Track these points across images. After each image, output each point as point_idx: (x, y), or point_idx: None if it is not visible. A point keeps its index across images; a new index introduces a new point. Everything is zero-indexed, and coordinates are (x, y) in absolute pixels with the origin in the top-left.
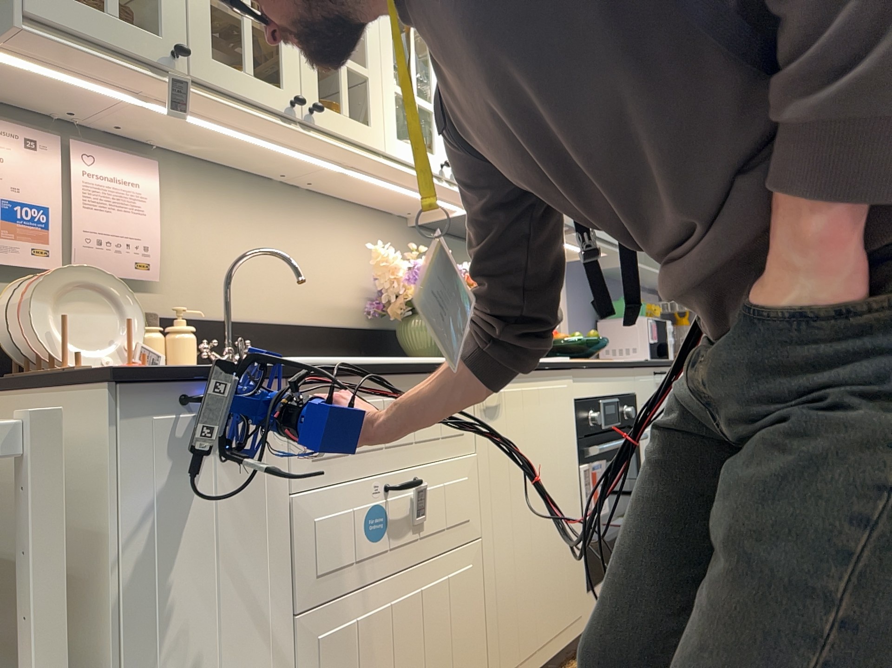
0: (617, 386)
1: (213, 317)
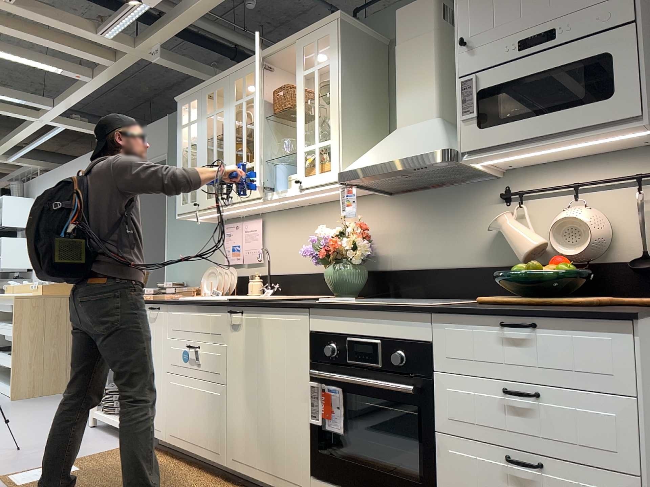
0: (382, 330)
1: (280, 273)
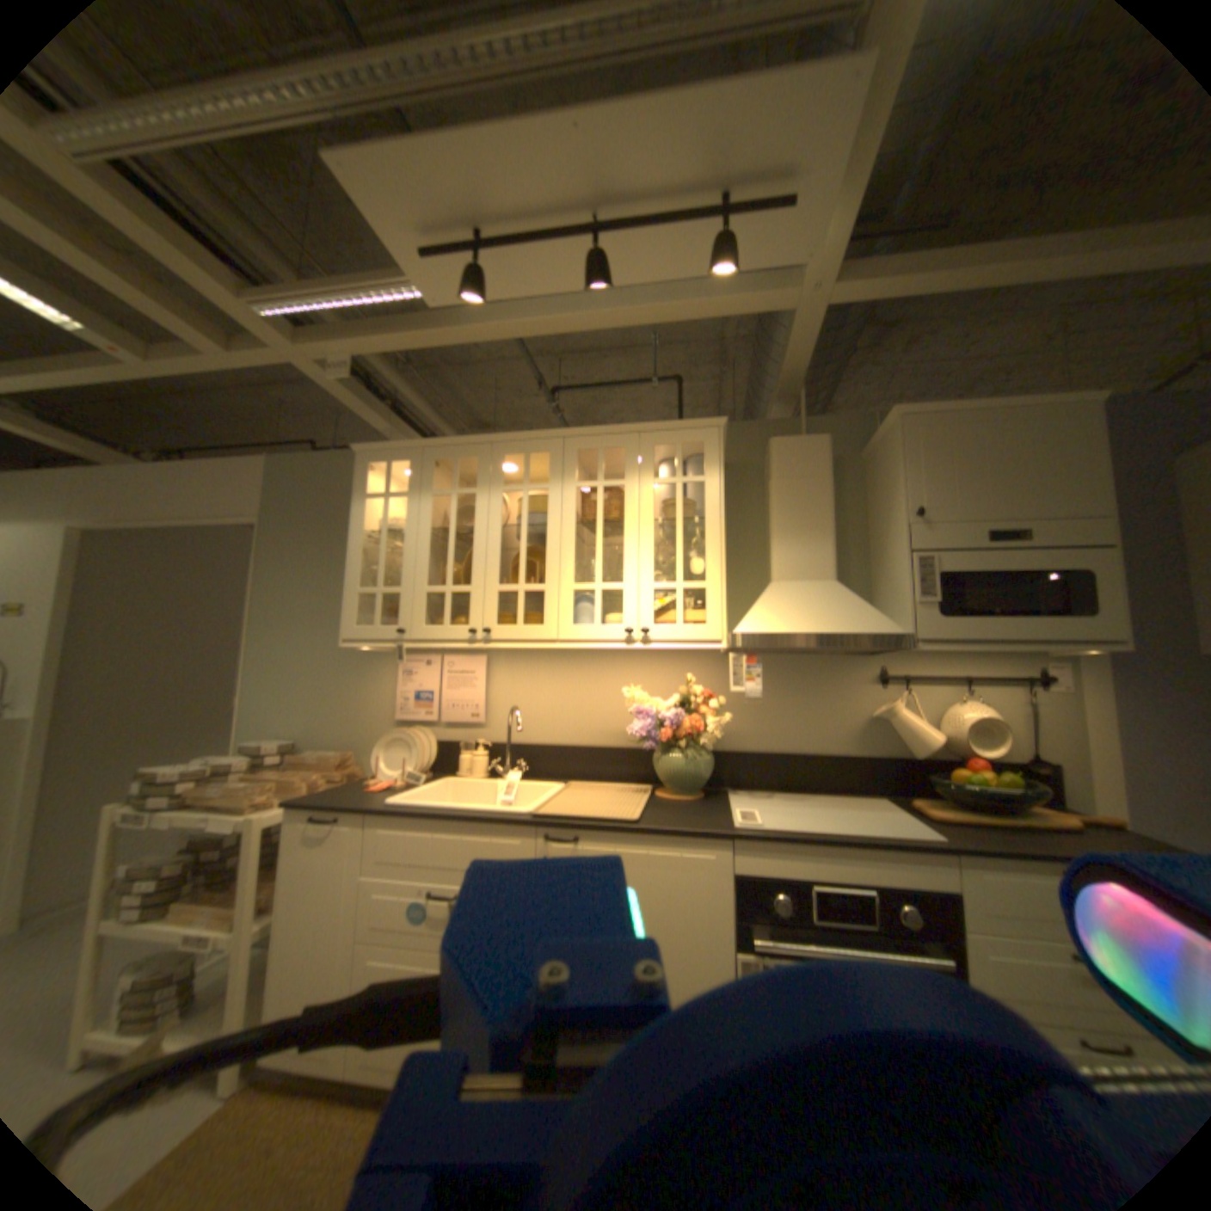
0: (876, 876)
1: (520, 741)
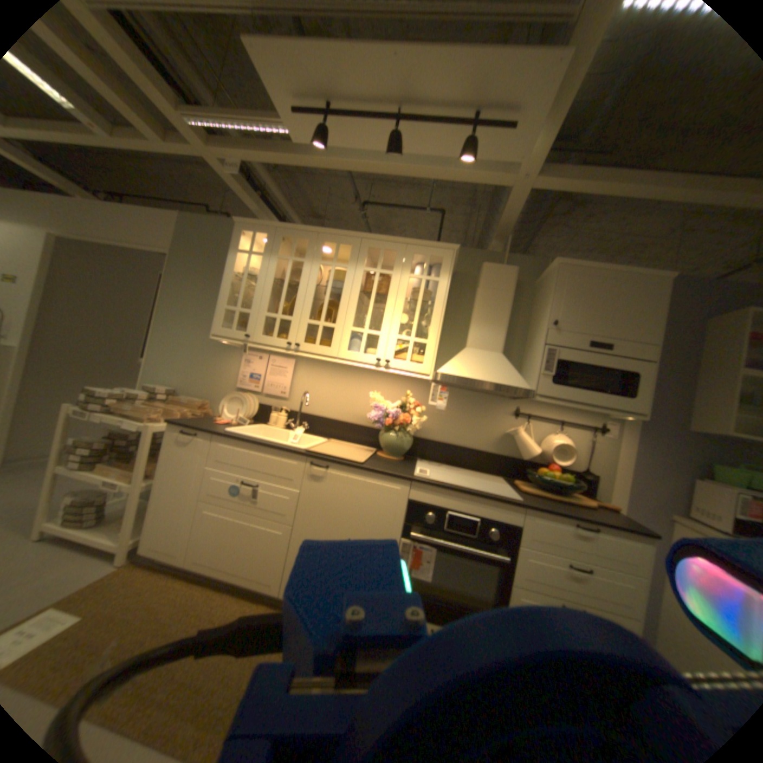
0: (482, 512)
1: (307, 412)
